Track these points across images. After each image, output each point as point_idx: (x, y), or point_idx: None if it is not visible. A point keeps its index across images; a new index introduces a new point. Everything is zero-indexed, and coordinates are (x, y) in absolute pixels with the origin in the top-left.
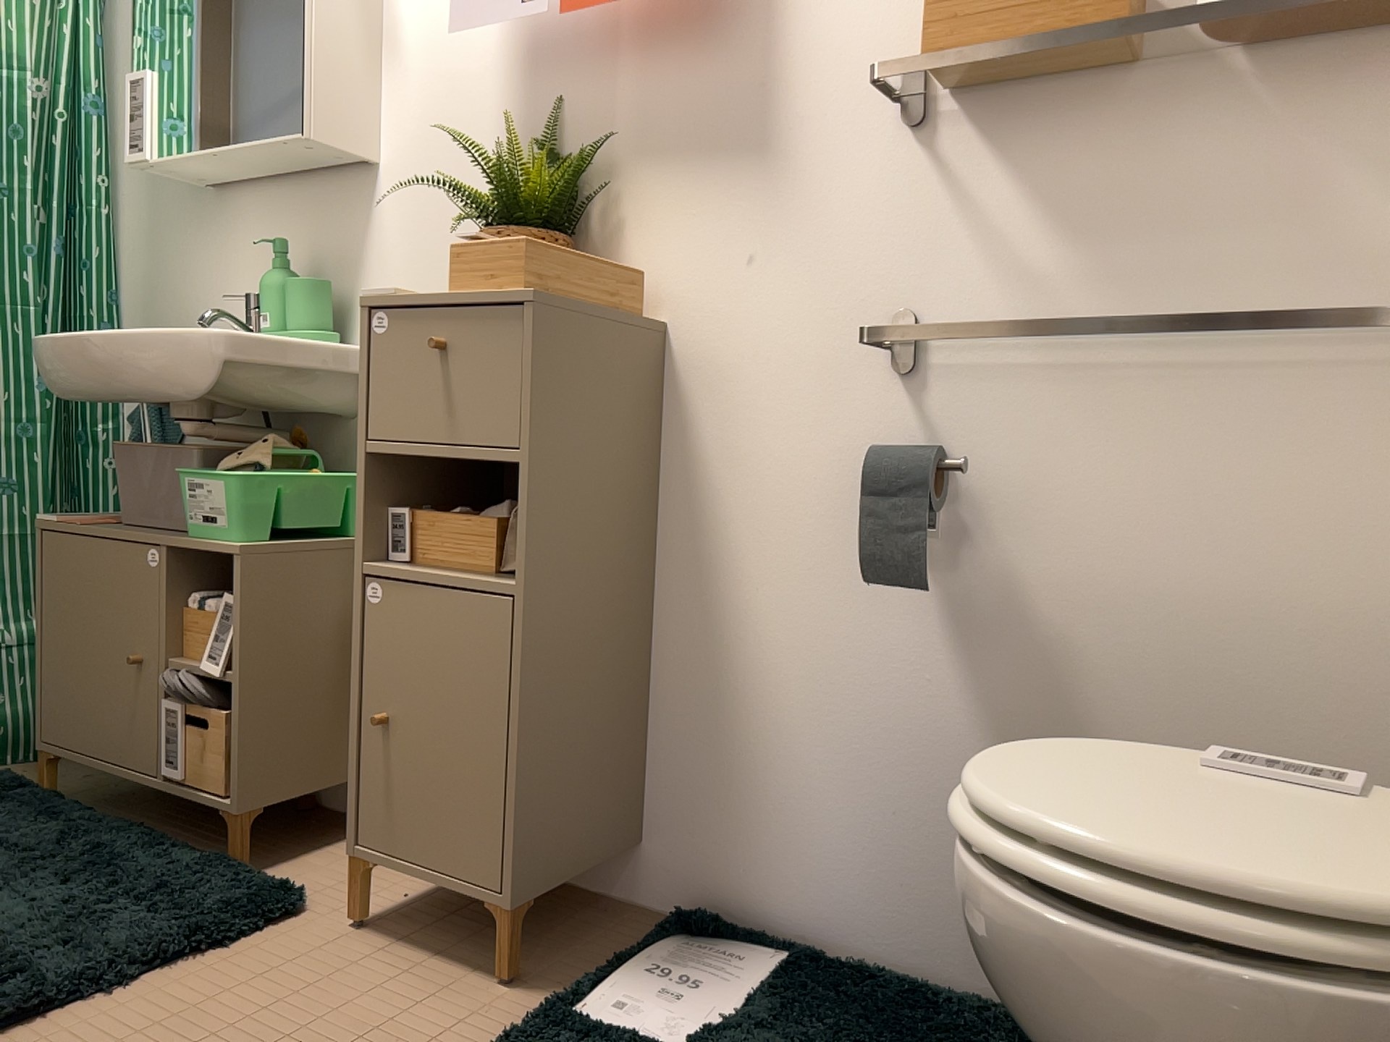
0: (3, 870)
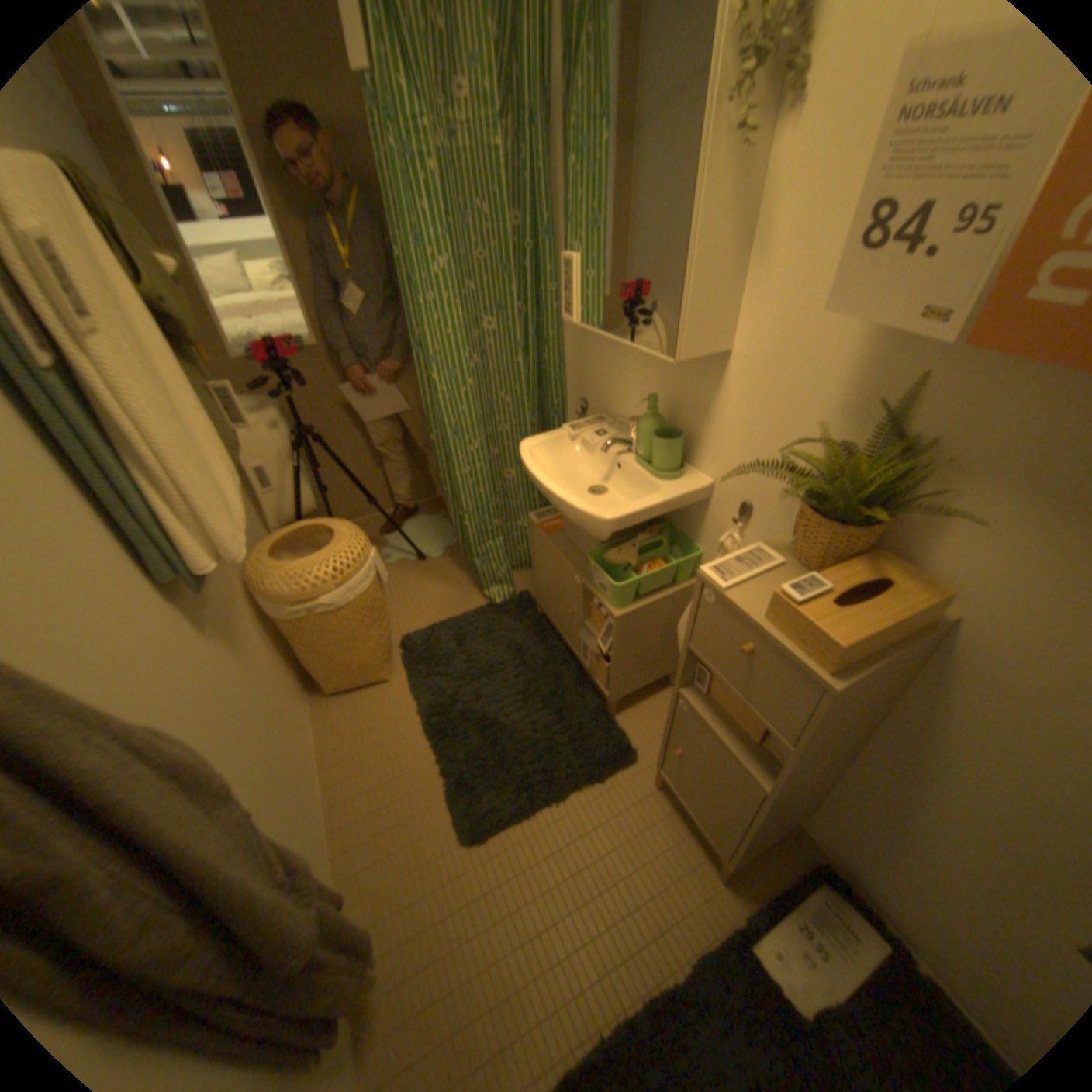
0: (524, 691)
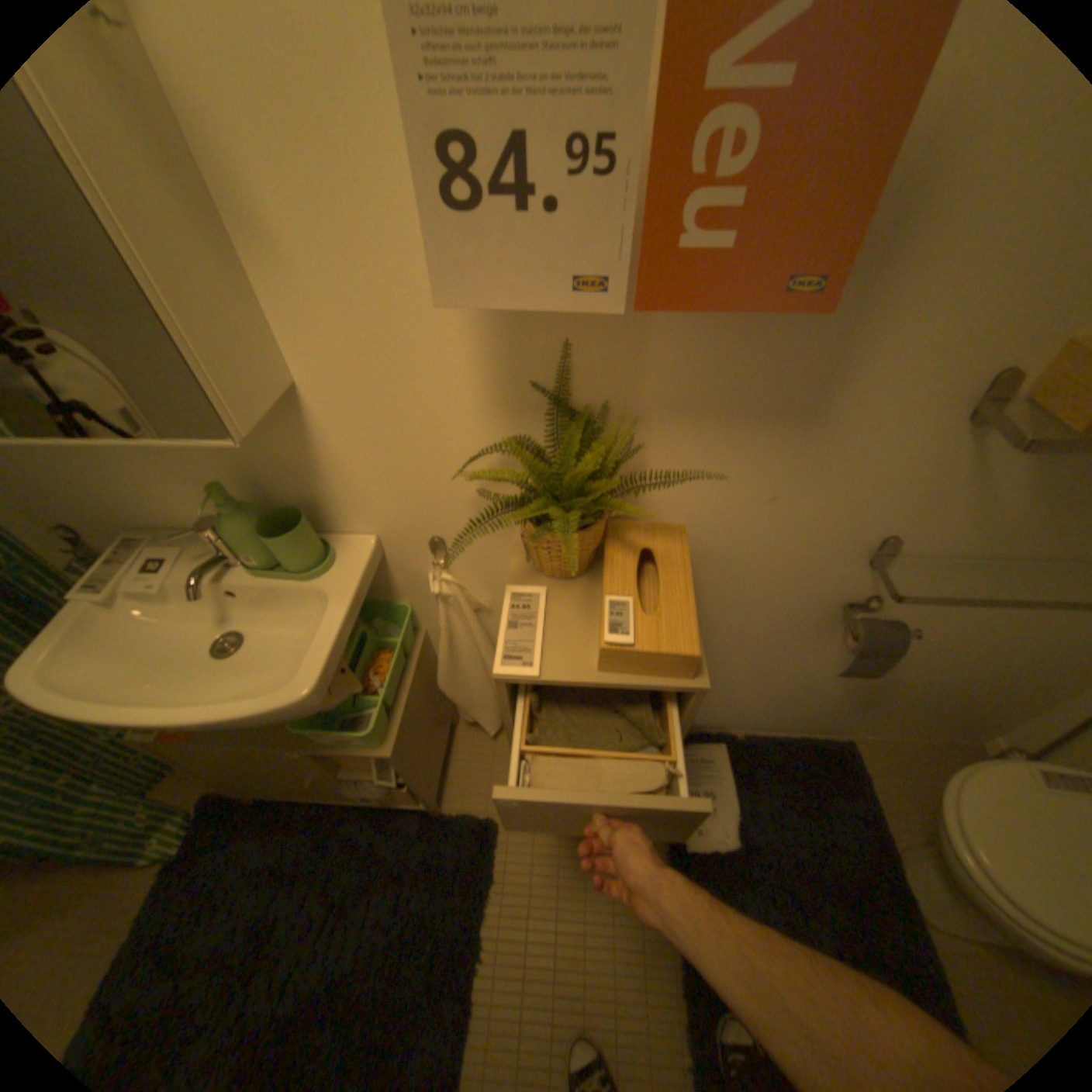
0: (326, 911)
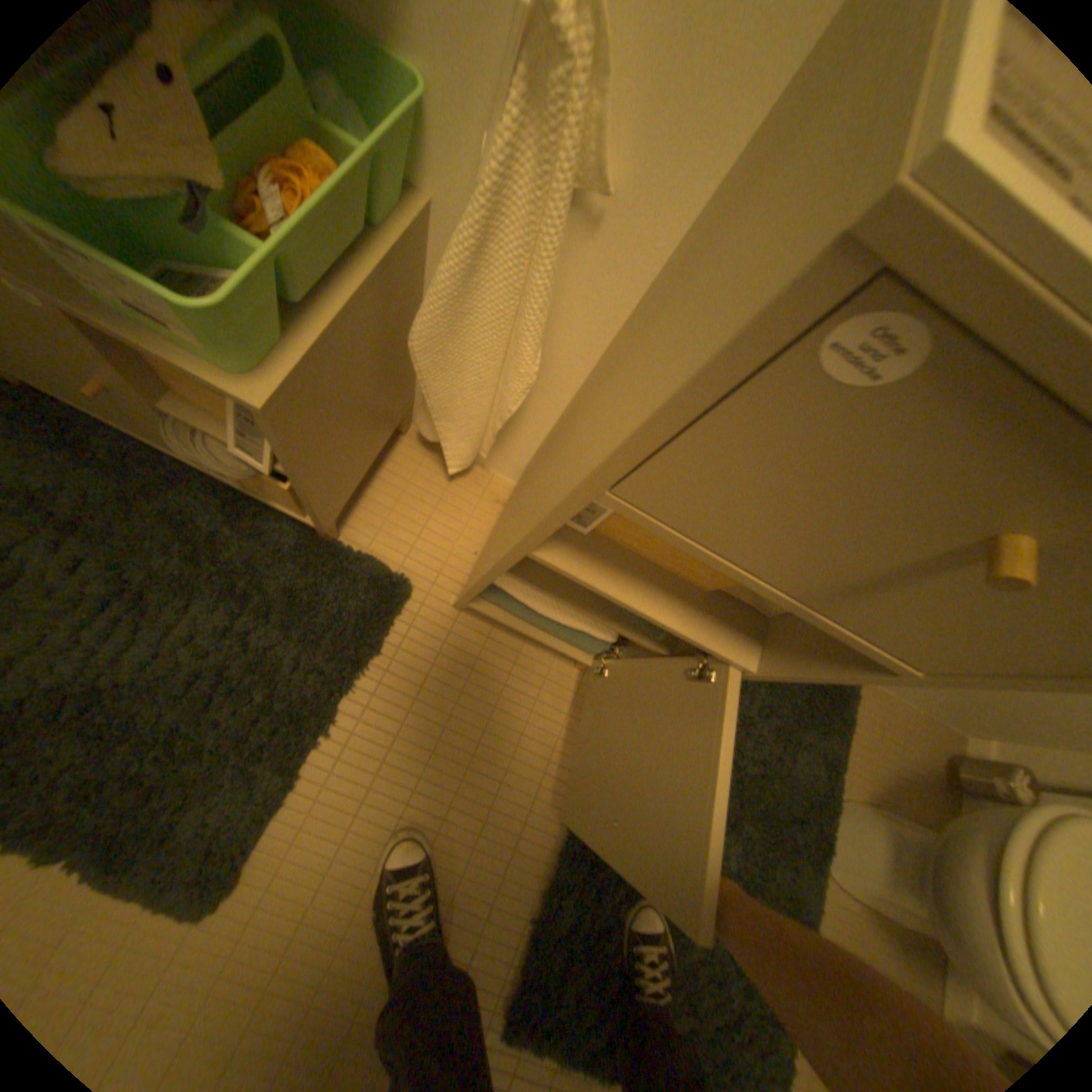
0: (114, 590)
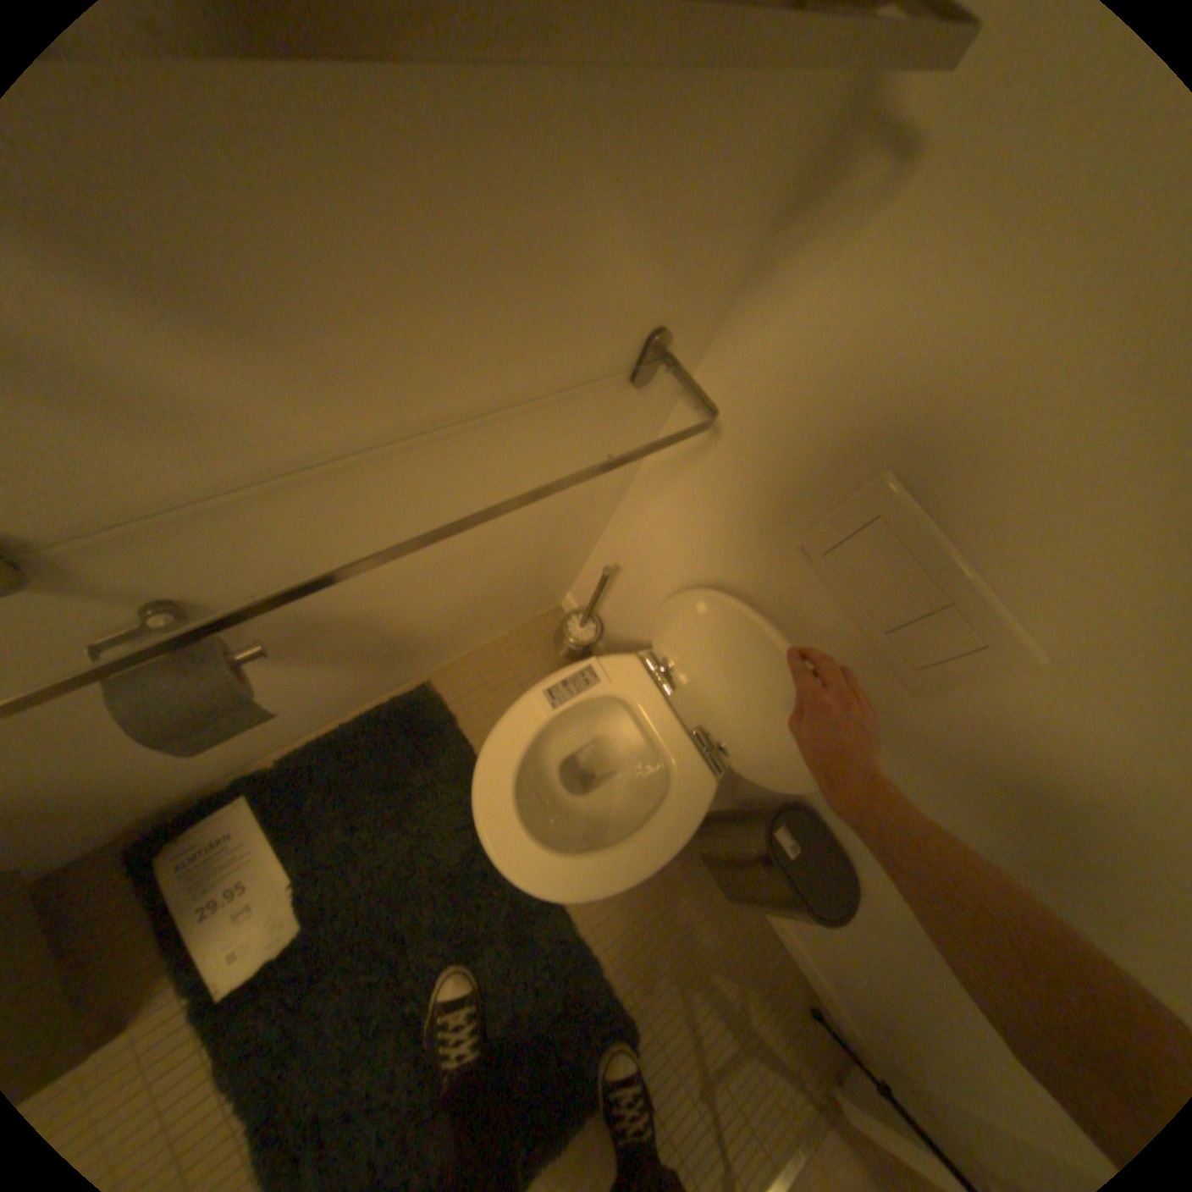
0: None
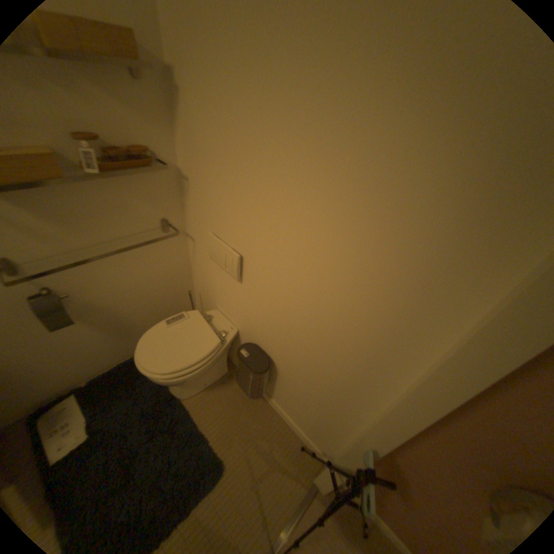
0: None
